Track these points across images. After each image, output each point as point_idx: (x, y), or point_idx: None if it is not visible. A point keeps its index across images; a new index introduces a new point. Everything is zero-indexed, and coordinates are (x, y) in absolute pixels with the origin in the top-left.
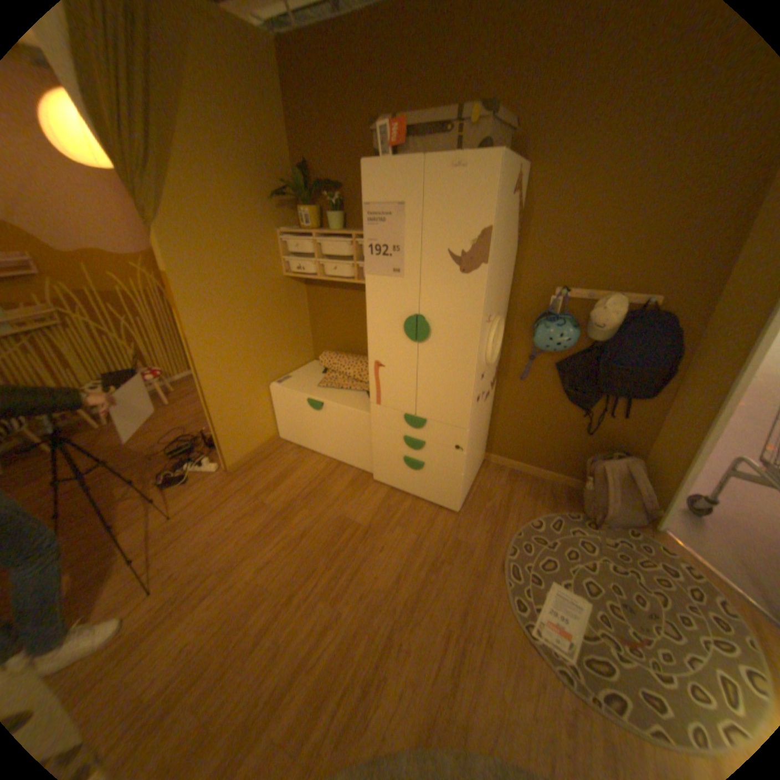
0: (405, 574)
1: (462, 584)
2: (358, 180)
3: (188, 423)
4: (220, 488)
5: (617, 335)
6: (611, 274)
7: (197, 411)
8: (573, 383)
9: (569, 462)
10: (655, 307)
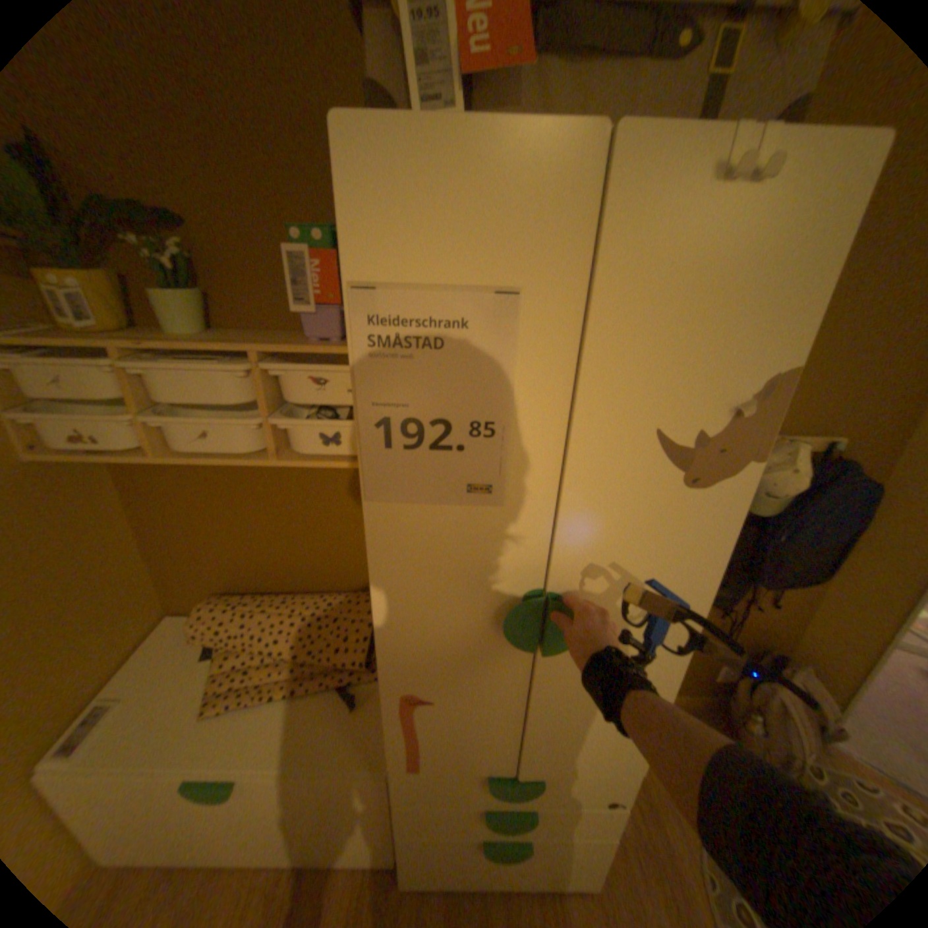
0: None
1: None
2: (235, 209)
3: None
4: None
5: (804, 507)
6: None
7: None
8: None
9: None
10: (831, 453)
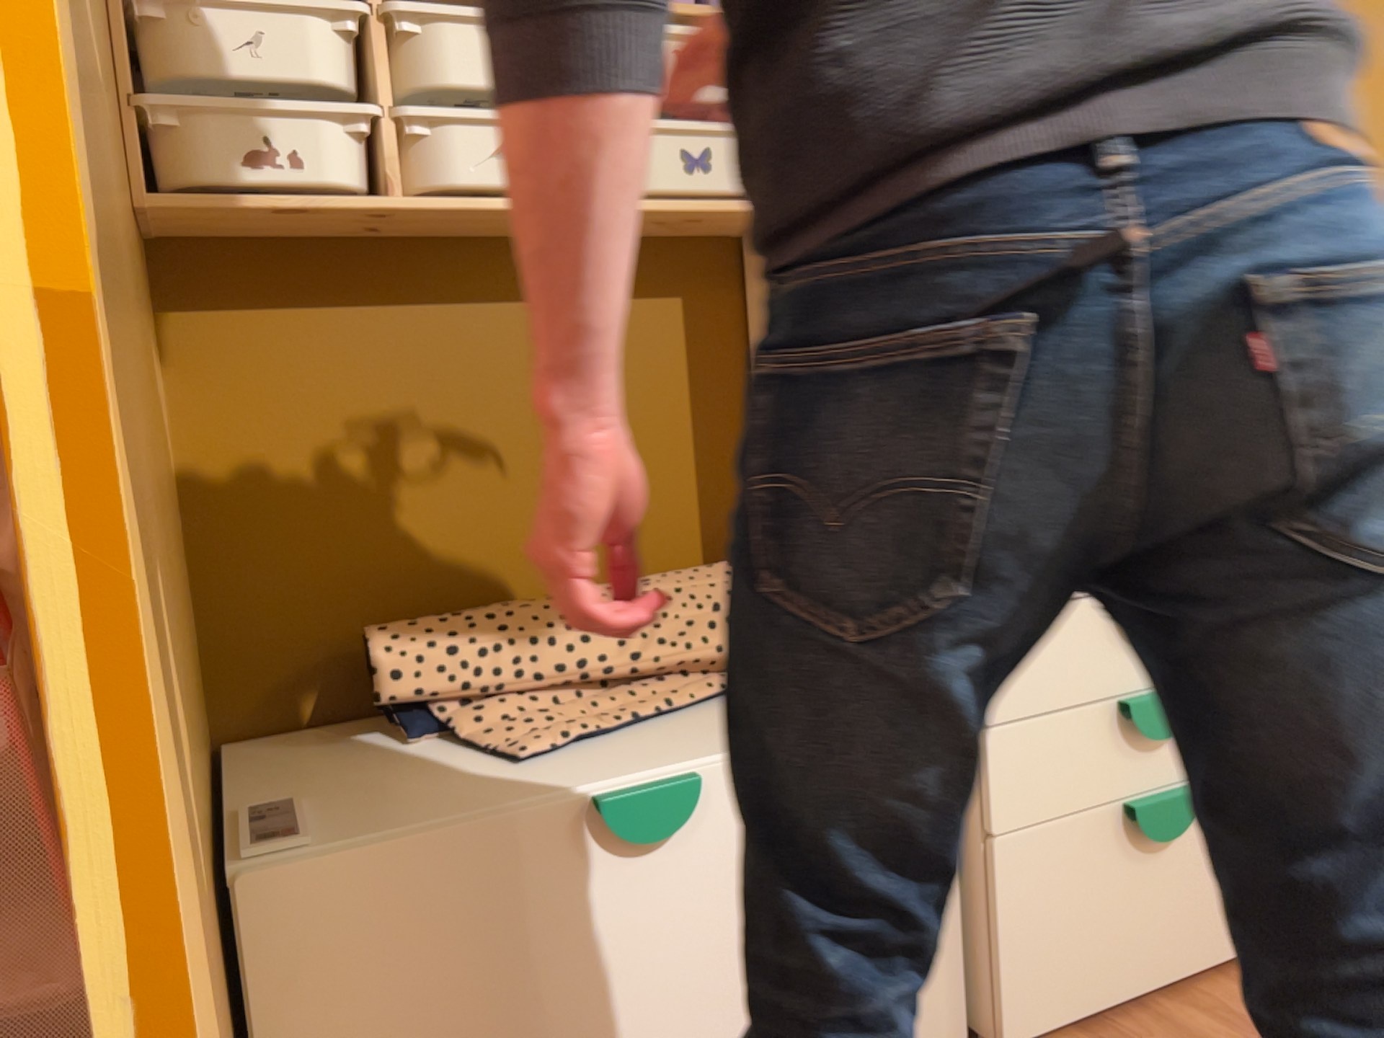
0: None
1: None
2: None
3: None
4: None
5: None
6: None
7: None
8: None
9: None
10: None
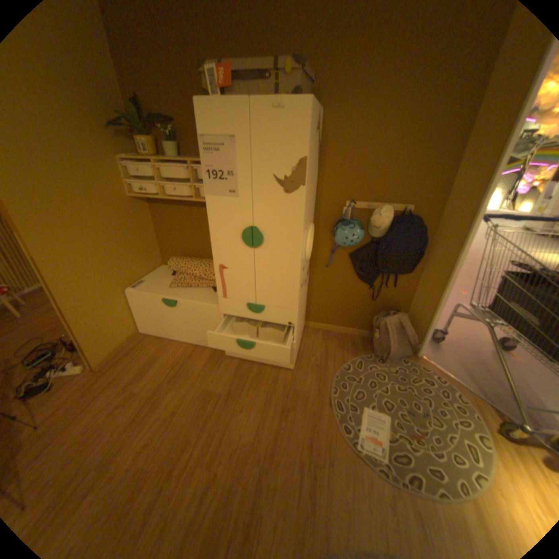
0: (262, 426)
1: (304, 424)
2: (187, 115)
3: (46, 332)
4: (88, 387)
5: (388, 233)
6: (381, 191)
7: (54, 319)
8: (361, 267)
9: (361, 320)
10: (409, 213)
